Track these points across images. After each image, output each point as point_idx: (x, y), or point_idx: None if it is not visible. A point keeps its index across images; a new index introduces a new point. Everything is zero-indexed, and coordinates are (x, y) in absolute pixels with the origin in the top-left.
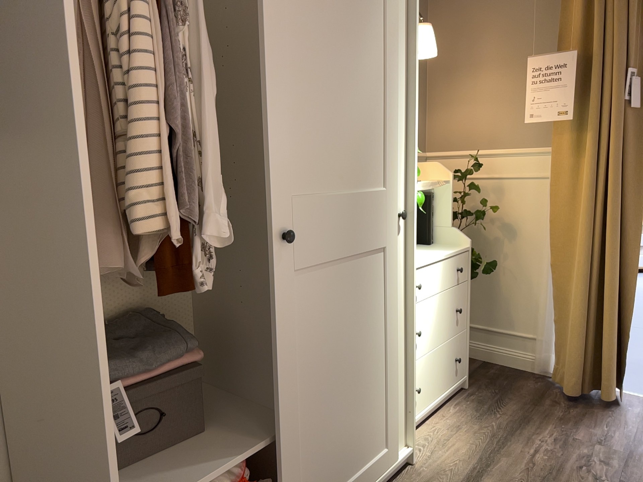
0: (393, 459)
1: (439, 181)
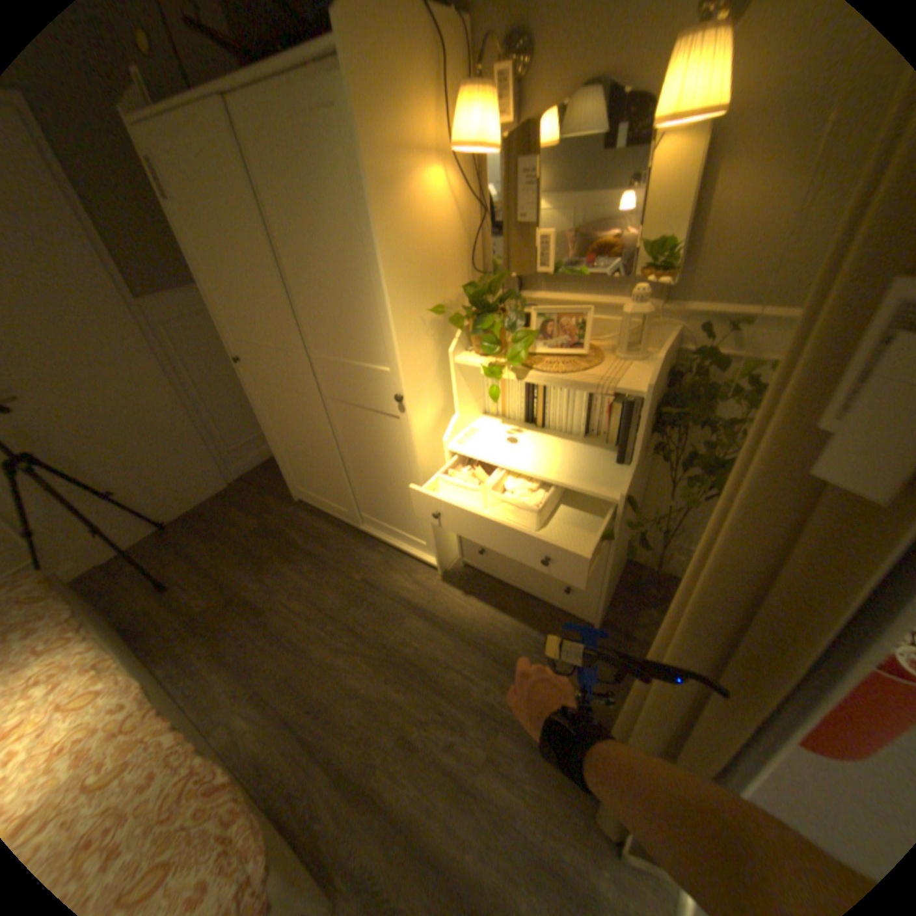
0: (420, 553)
1: (635, 385)
